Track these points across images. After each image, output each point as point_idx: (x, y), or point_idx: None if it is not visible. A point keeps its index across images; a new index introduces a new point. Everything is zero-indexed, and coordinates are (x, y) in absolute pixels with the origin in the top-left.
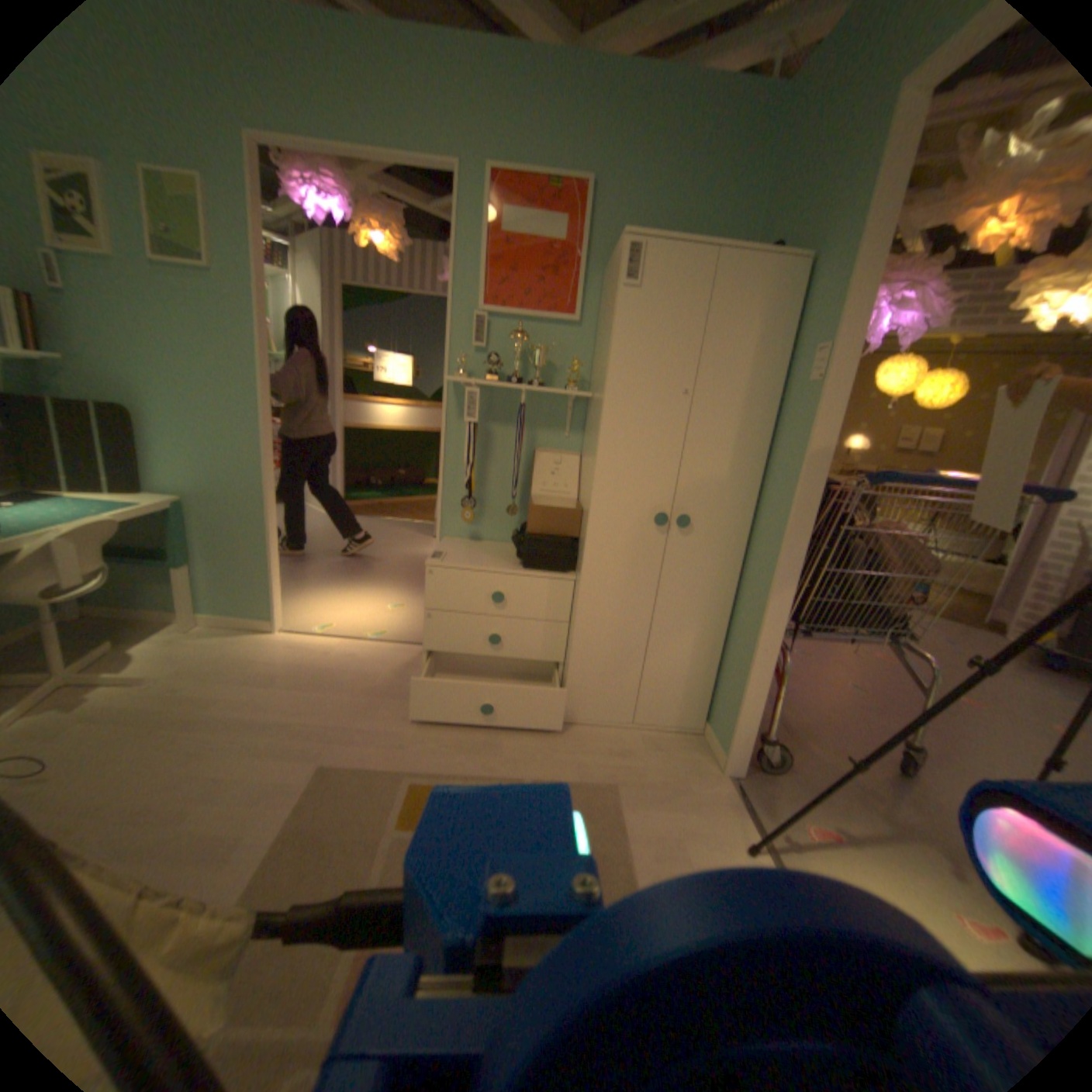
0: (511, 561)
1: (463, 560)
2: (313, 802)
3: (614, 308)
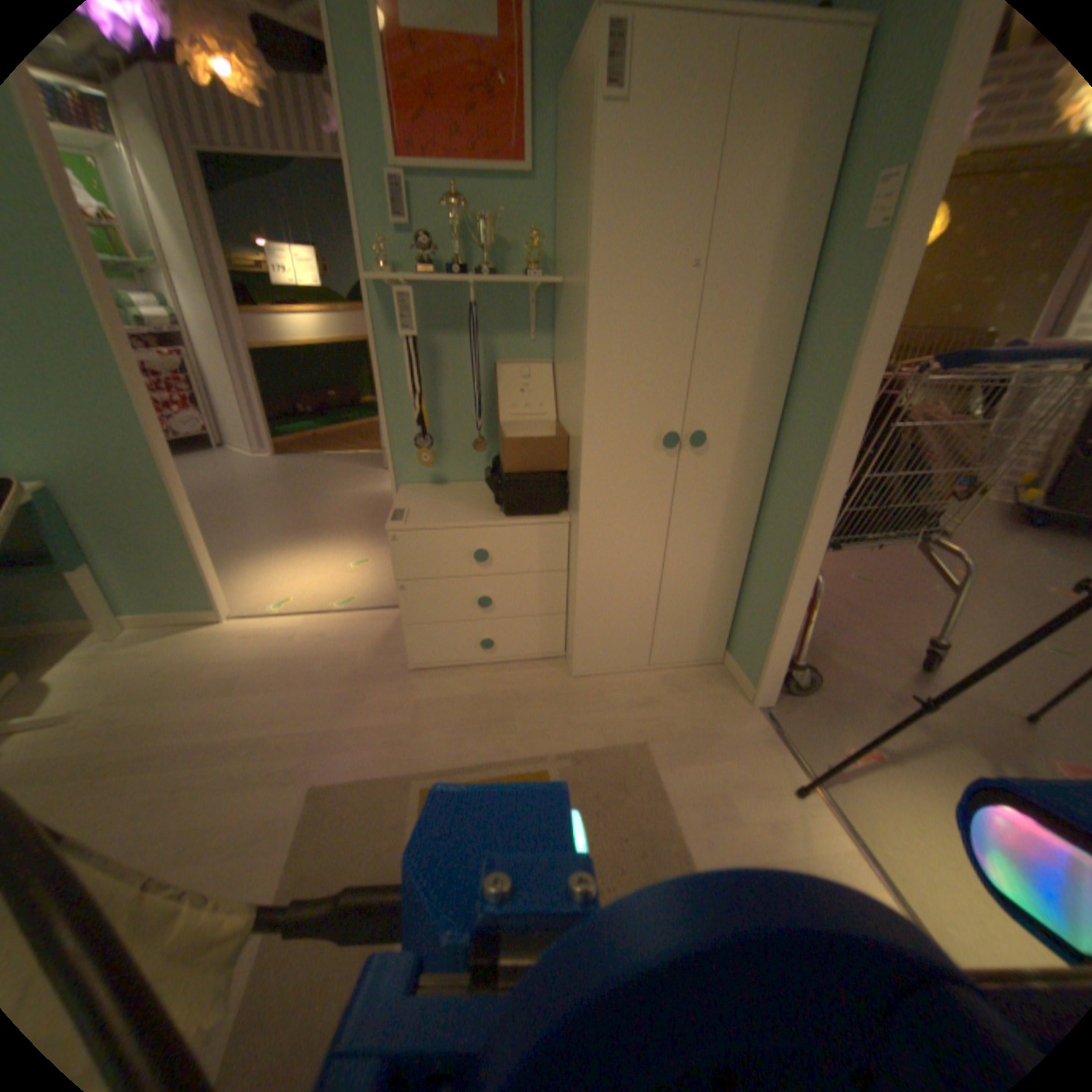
0: (489, 507)
1: (432, 515)
2: (313, 833)
3: (592, 139)
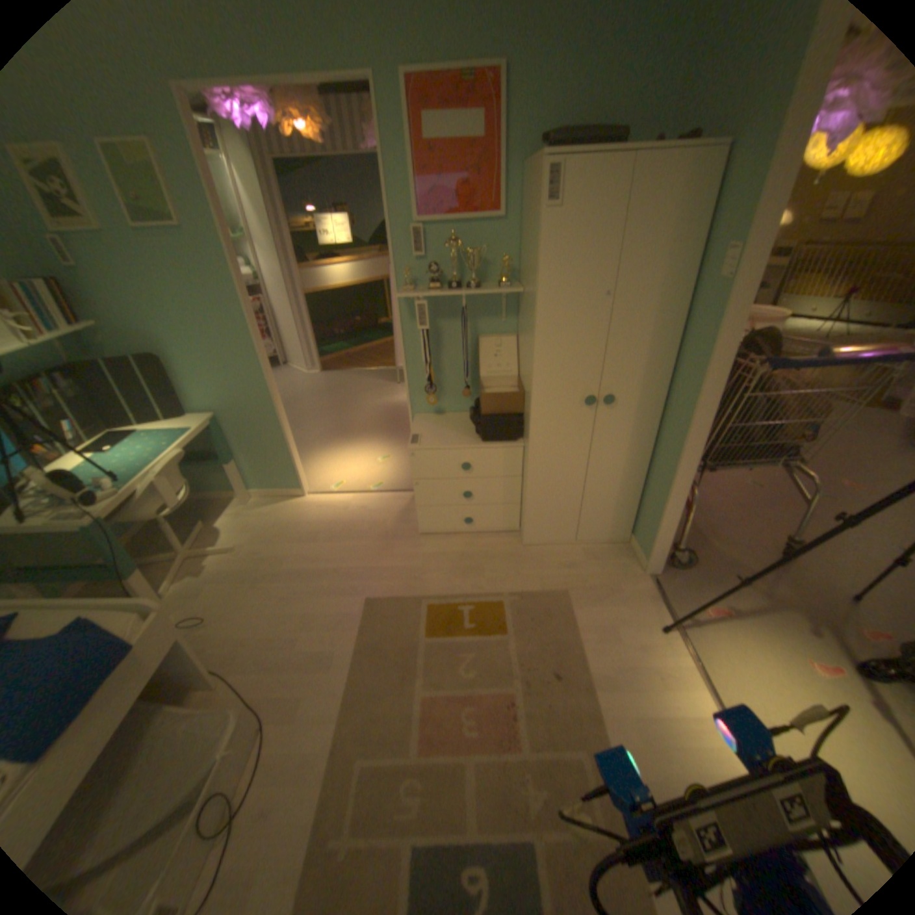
0: (472, 434)
1: (435, 439)
2: (370, 622)
3: (539, 227)
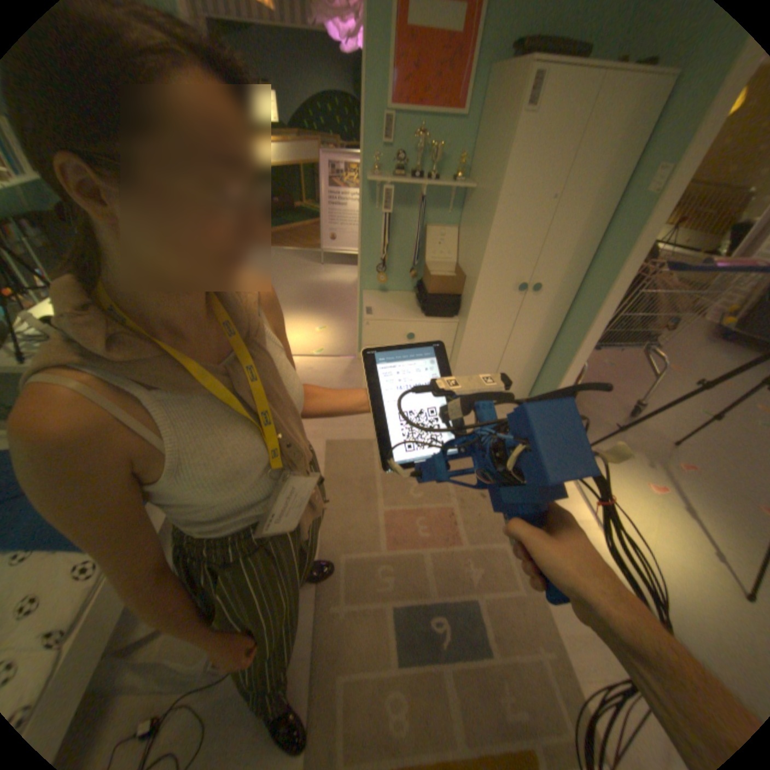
0: (415, 310)
1: (385, 312)
2: (333, 458)
3: (513, 129)
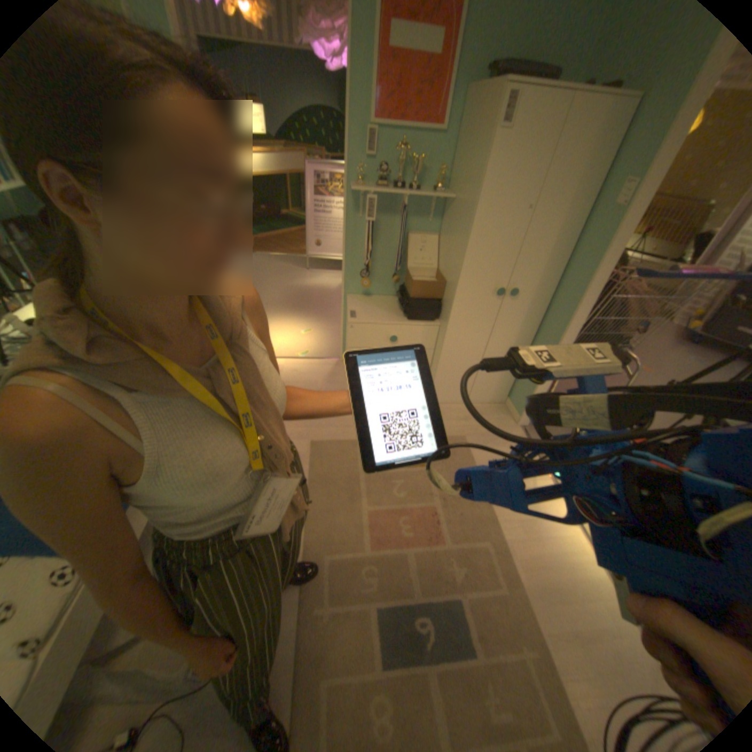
0: (397, 313)
1: (369, 315)
2: (317, 458)
3: (490, 144)
